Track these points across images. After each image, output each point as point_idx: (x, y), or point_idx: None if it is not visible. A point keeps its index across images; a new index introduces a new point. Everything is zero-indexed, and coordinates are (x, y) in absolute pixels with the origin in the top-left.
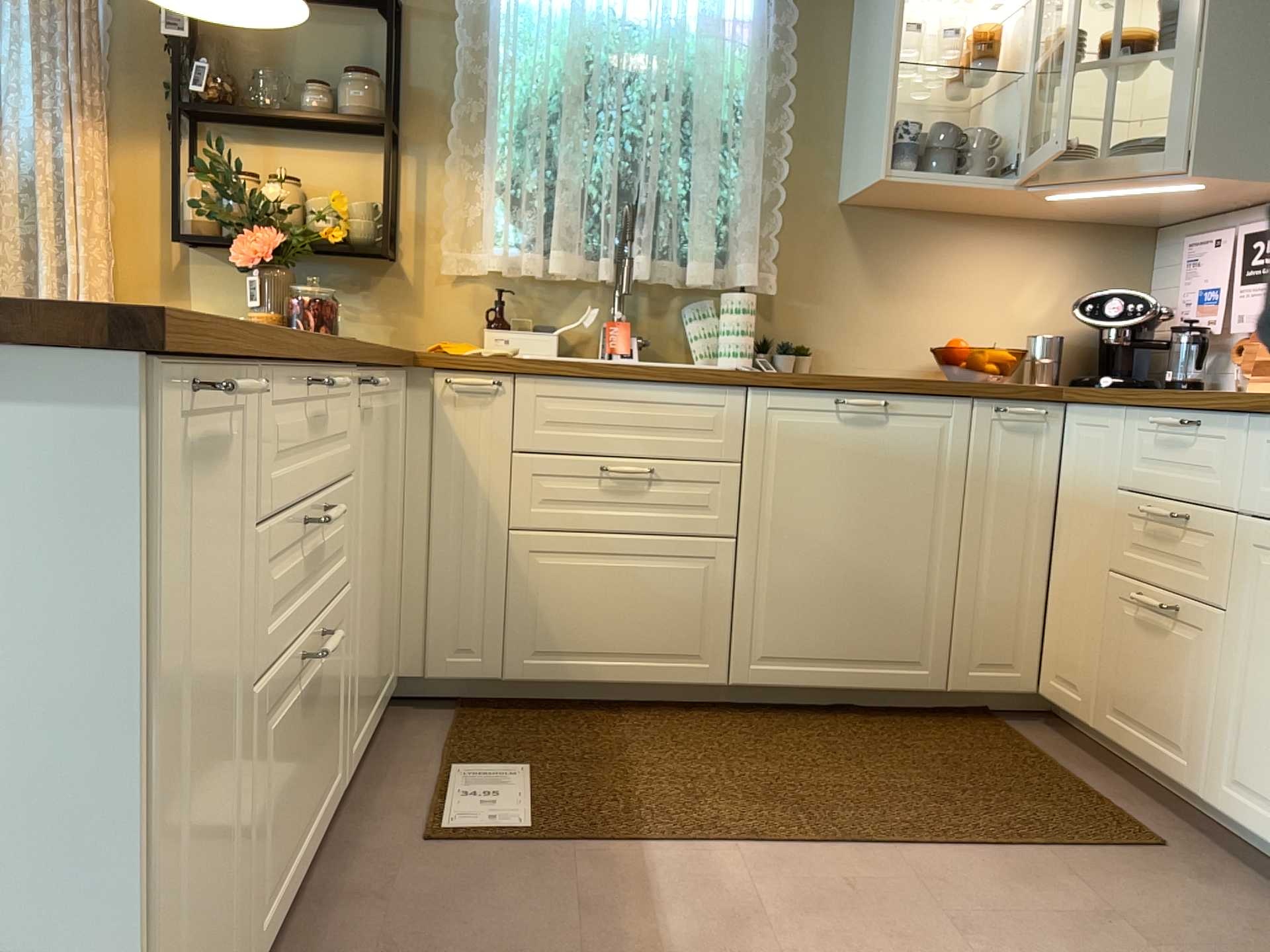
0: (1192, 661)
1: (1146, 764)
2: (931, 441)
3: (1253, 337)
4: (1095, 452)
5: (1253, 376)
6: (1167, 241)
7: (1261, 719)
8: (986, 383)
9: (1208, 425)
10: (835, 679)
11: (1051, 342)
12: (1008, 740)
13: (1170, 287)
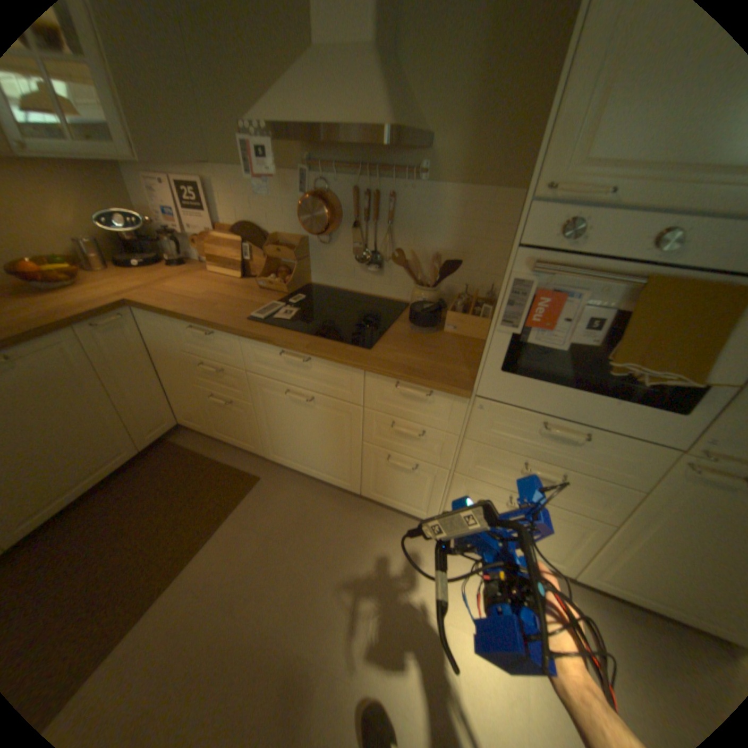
0: (243, 418)
1: (237, 446)
2: (57, 362)
3: (194, 234)
4: (158, 333)
5: (204, 259)
6: (124, 167)
7: (276, 436)
8: (73, 313)
9: (216, 333)
10: (77, 494)
11: (89, 247)
12: (177, 454)
13: (138, 197)
